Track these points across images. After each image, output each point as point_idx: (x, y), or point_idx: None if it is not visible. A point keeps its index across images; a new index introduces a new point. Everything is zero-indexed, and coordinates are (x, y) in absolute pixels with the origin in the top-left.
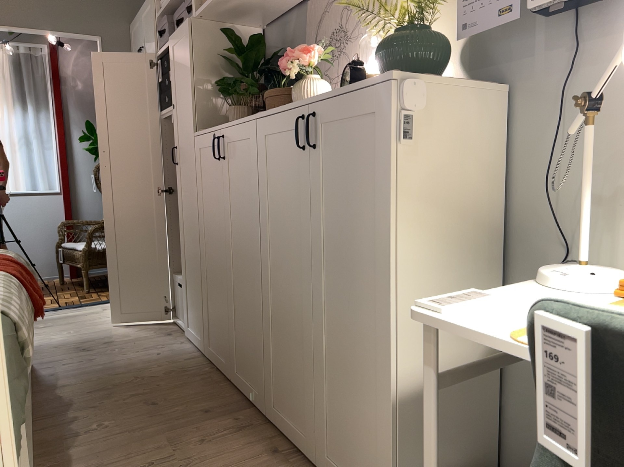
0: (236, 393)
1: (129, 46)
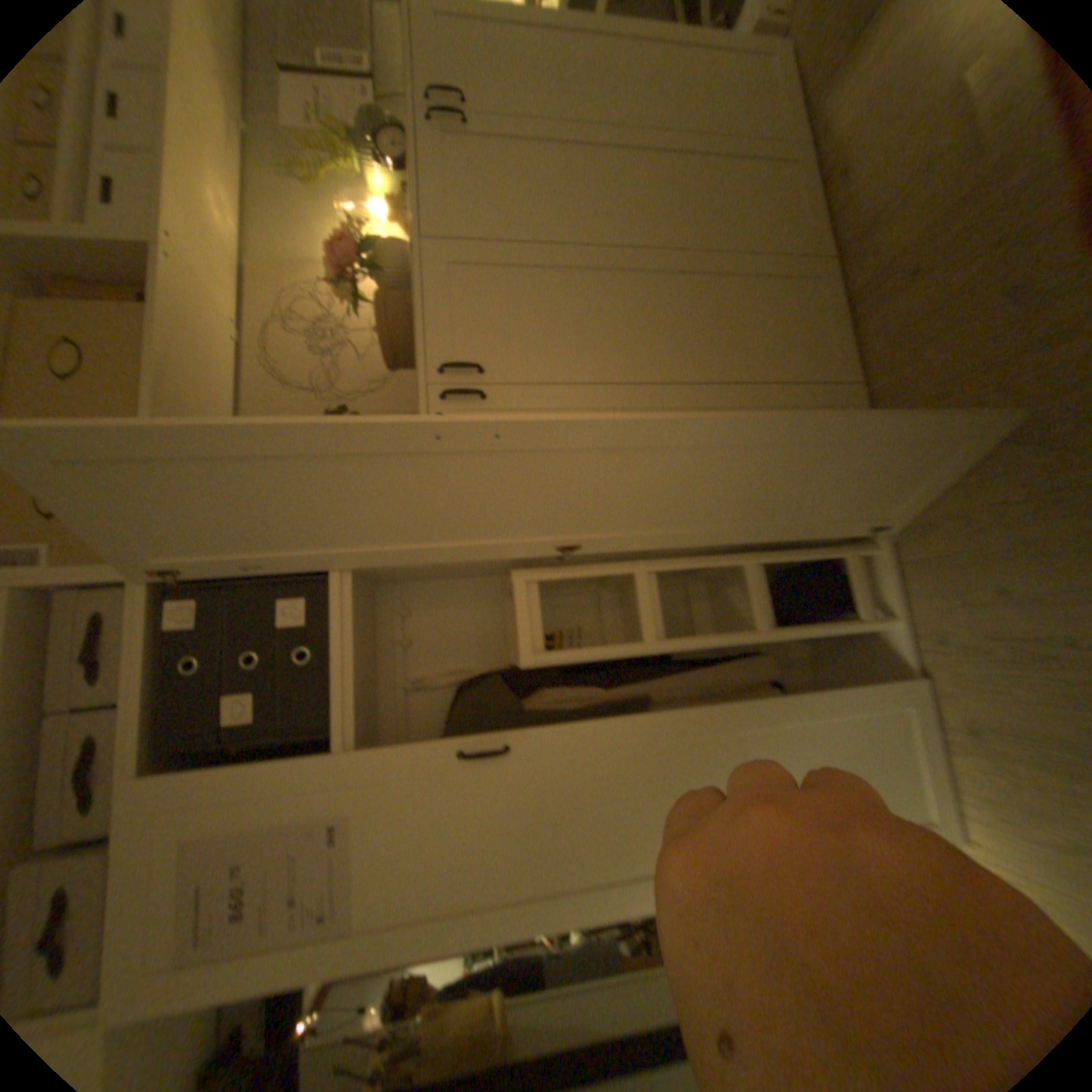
0: (866, 347)
1: None
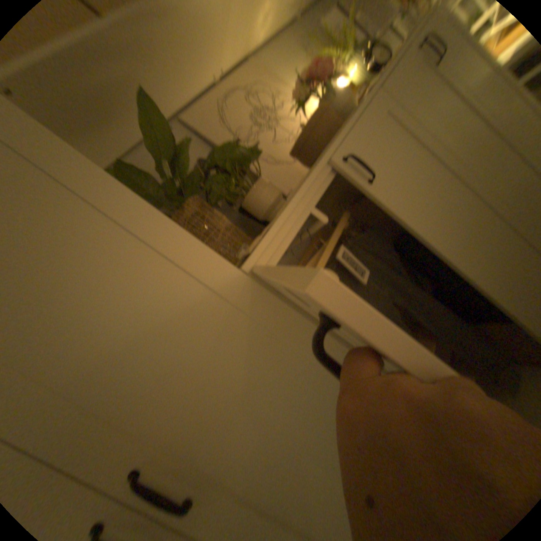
0: None
1: None
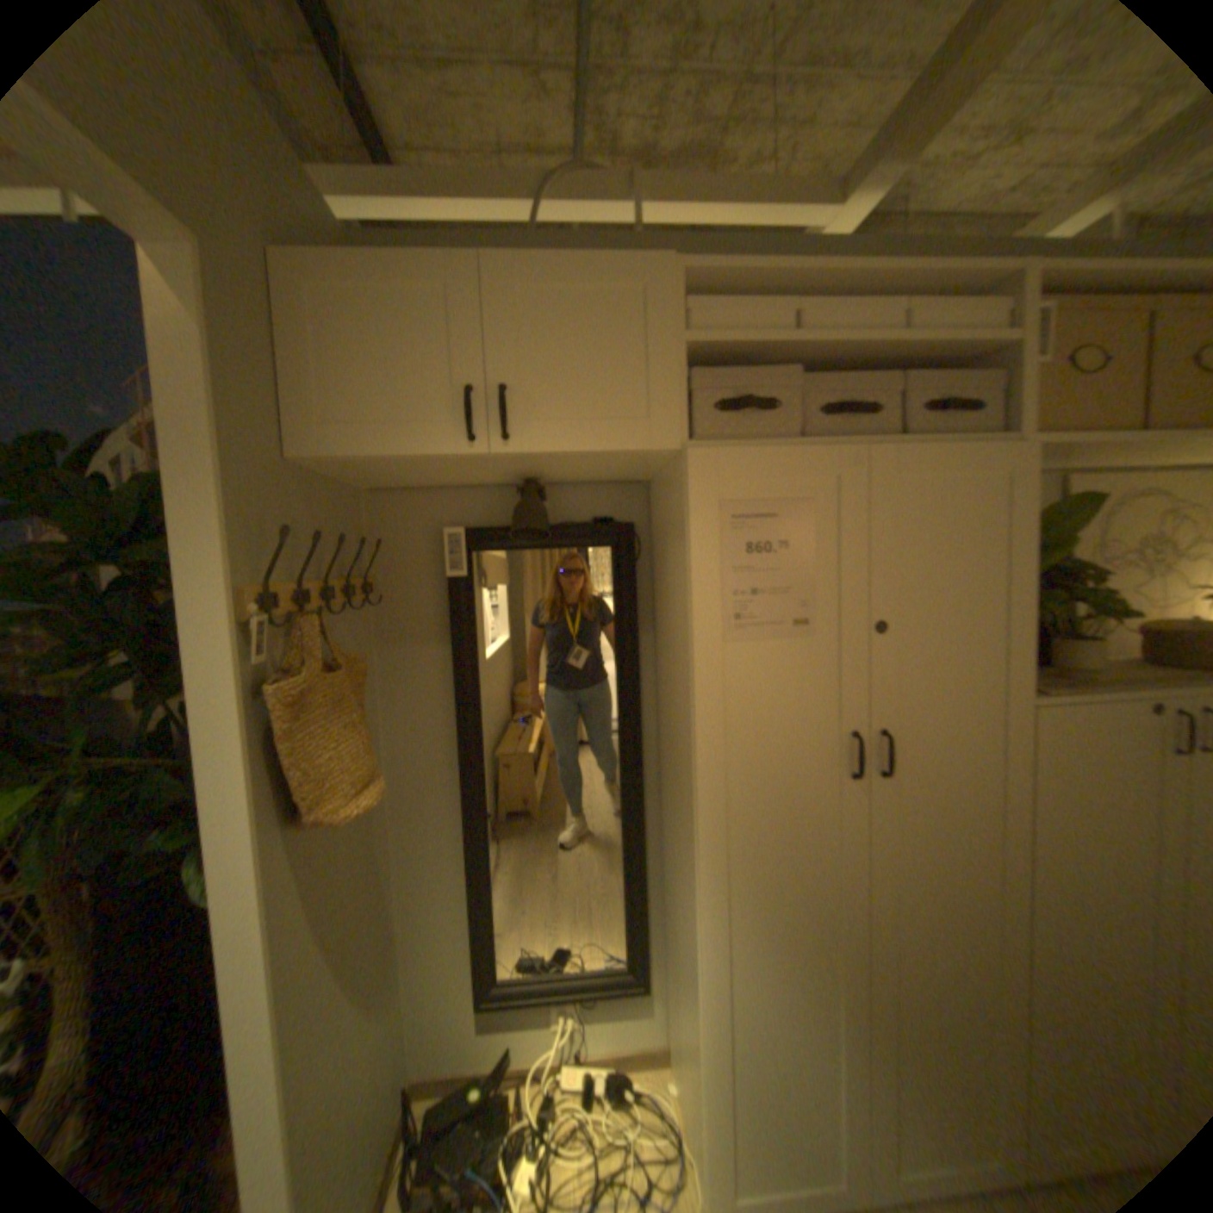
0: None
1: (272, 333)
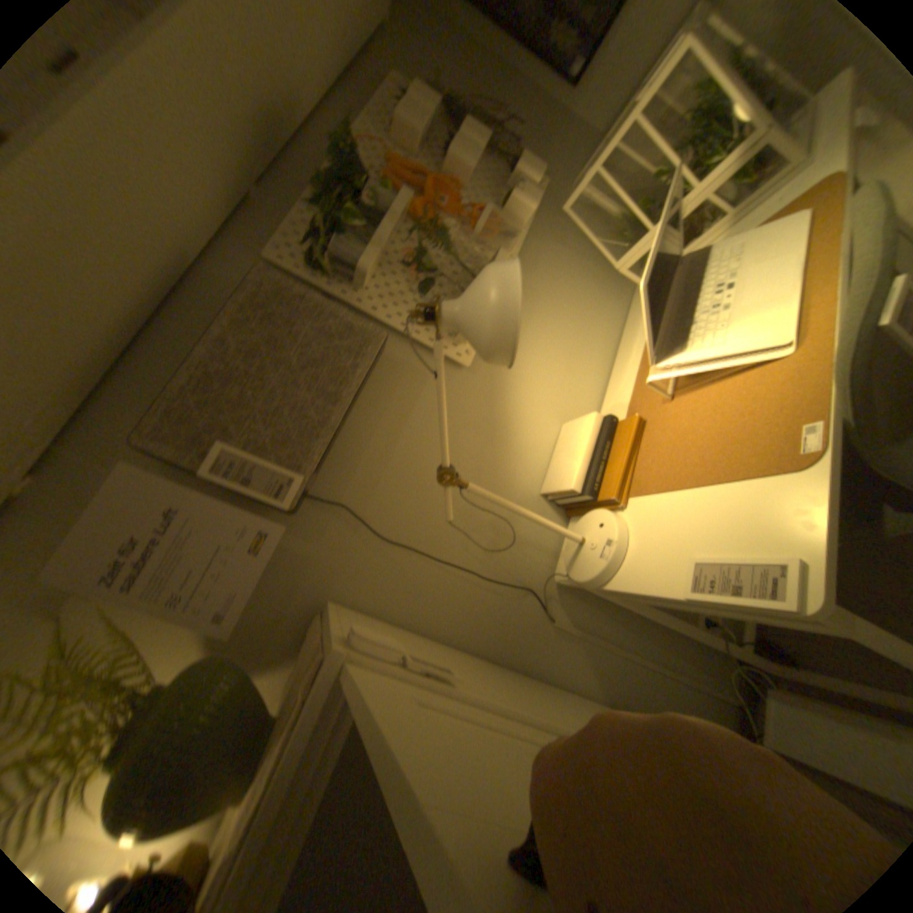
0: None
1: None
